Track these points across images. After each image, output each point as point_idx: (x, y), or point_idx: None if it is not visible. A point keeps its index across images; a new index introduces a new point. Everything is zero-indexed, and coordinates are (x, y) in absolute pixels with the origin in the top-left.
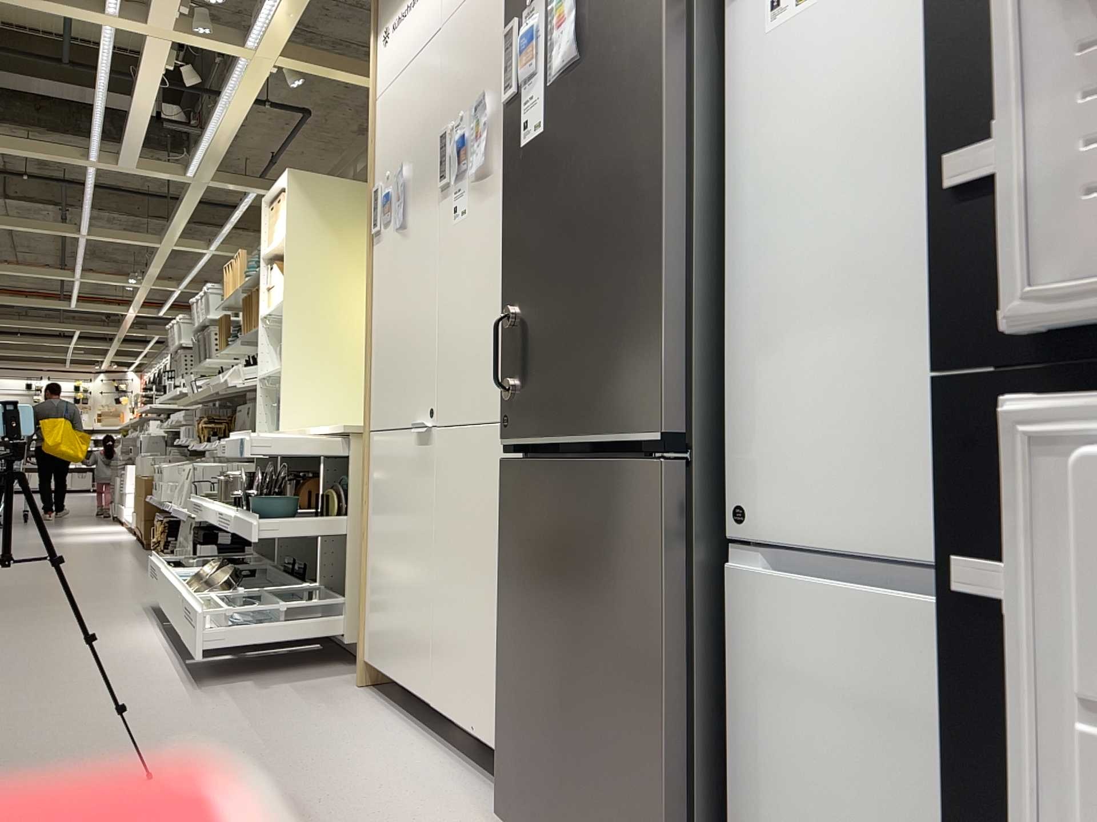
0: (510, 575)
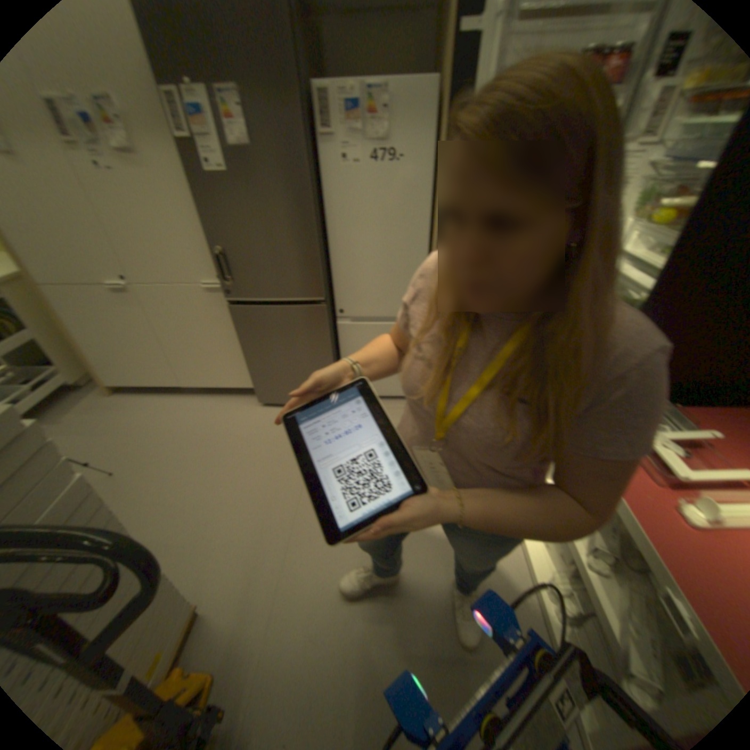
0: (249, 341)
